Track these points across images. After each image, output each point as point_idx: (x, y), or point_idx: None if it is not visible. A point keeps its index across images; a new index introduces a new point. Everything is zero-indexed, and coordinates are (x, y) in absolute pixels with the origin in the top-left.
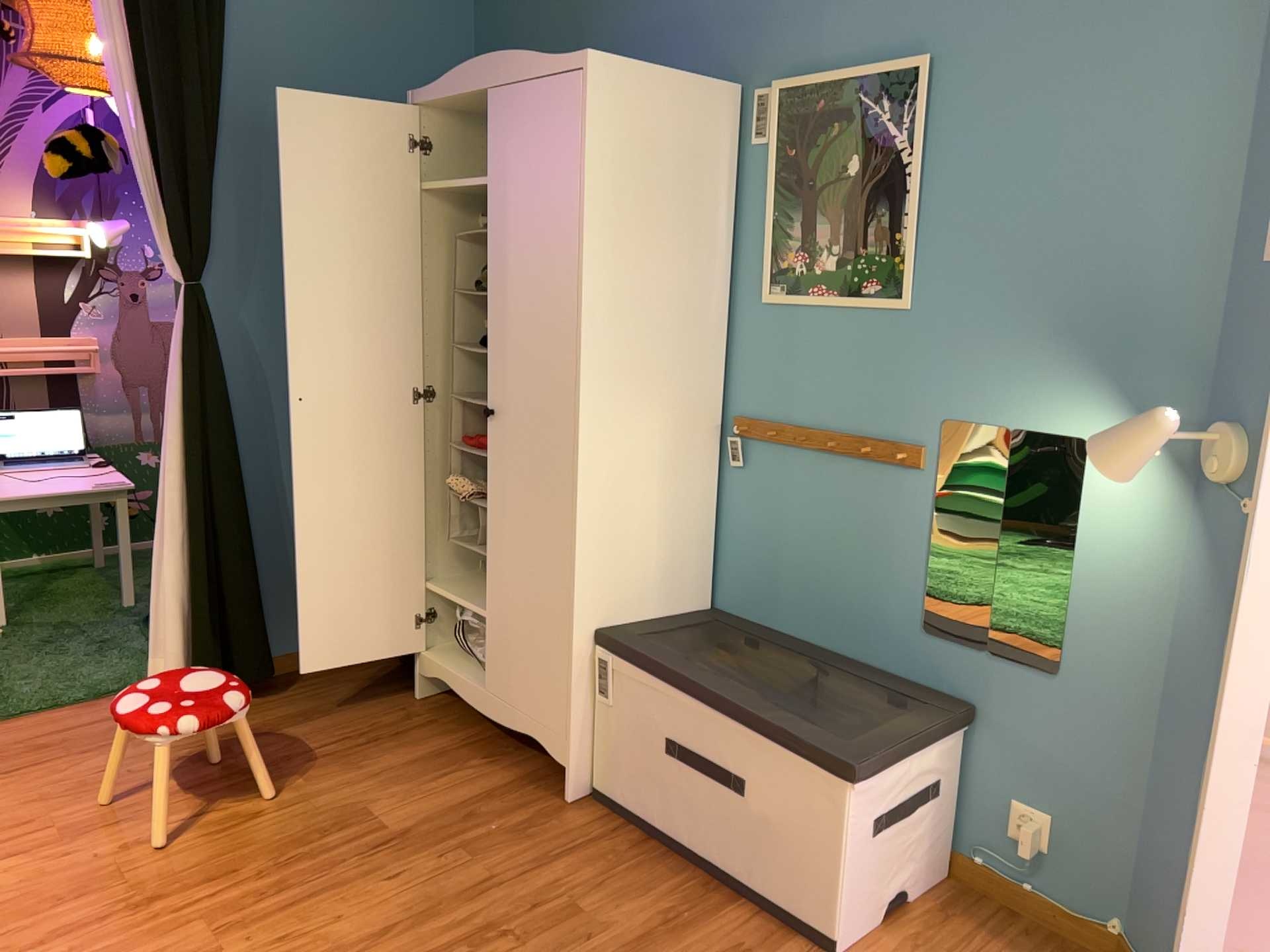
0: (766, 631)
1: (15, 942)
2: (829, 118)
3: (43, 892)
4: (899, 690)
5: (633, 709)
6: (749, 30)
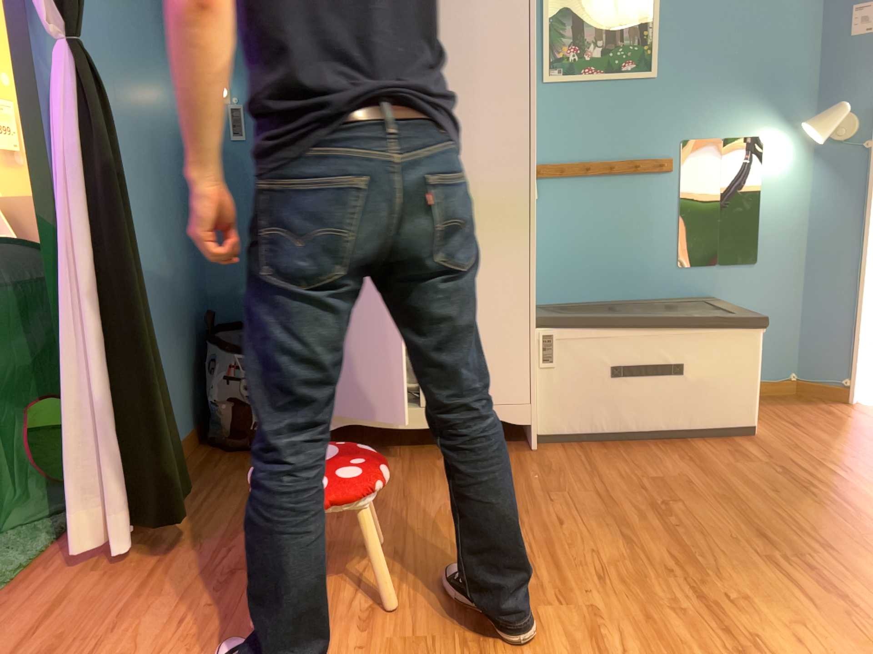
0: (582, 299)
1: None
2: None
3: None
4: (679, 302)
5: (579, 358)
6: None
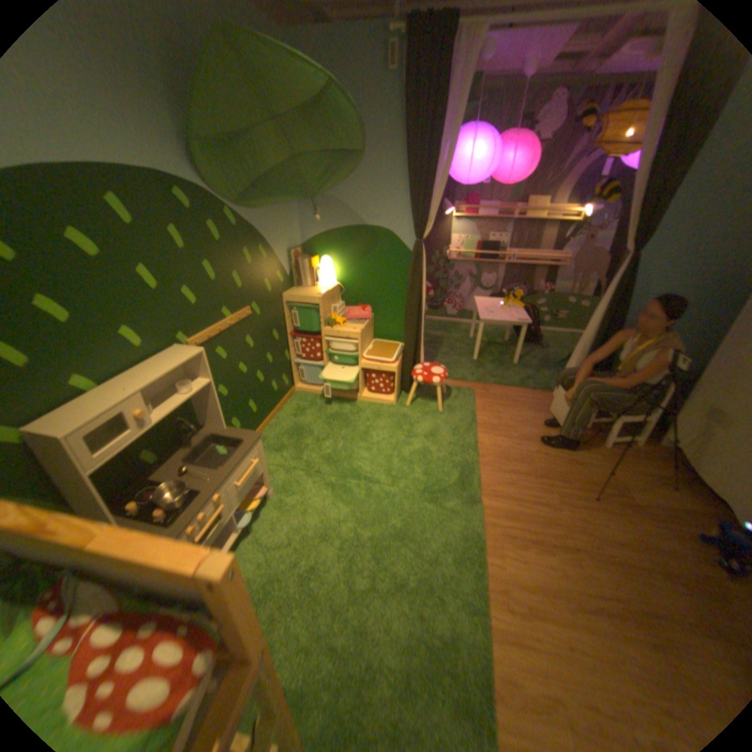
0: None
1: (503, 467)
2: None
3: (512, 455)
4: None
5: None
6: None
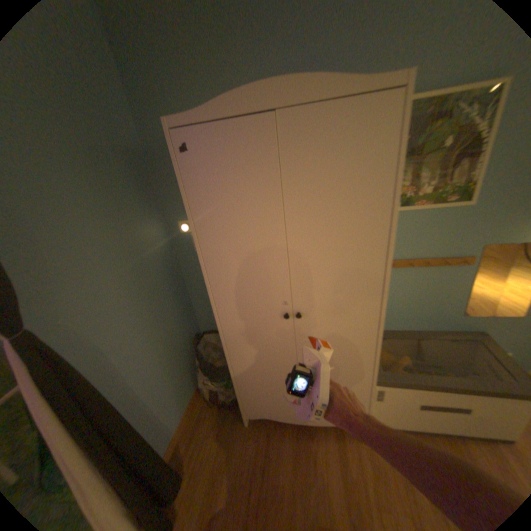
0: (399, 335)
1: None
2: (437, 115)
3: None
4: (464, 338)
5: (403, 402)
6: (374, 63)
